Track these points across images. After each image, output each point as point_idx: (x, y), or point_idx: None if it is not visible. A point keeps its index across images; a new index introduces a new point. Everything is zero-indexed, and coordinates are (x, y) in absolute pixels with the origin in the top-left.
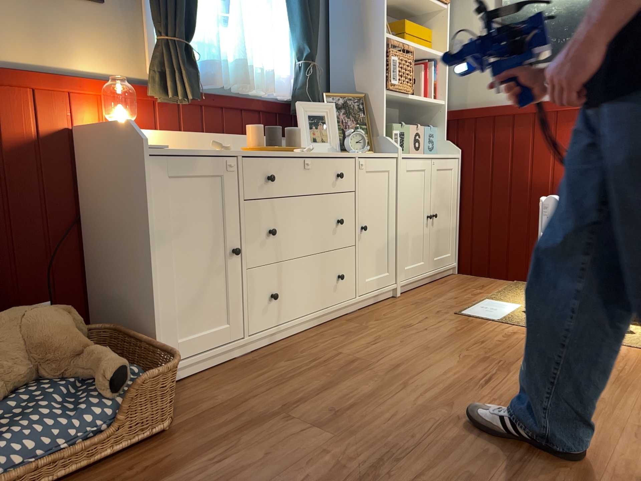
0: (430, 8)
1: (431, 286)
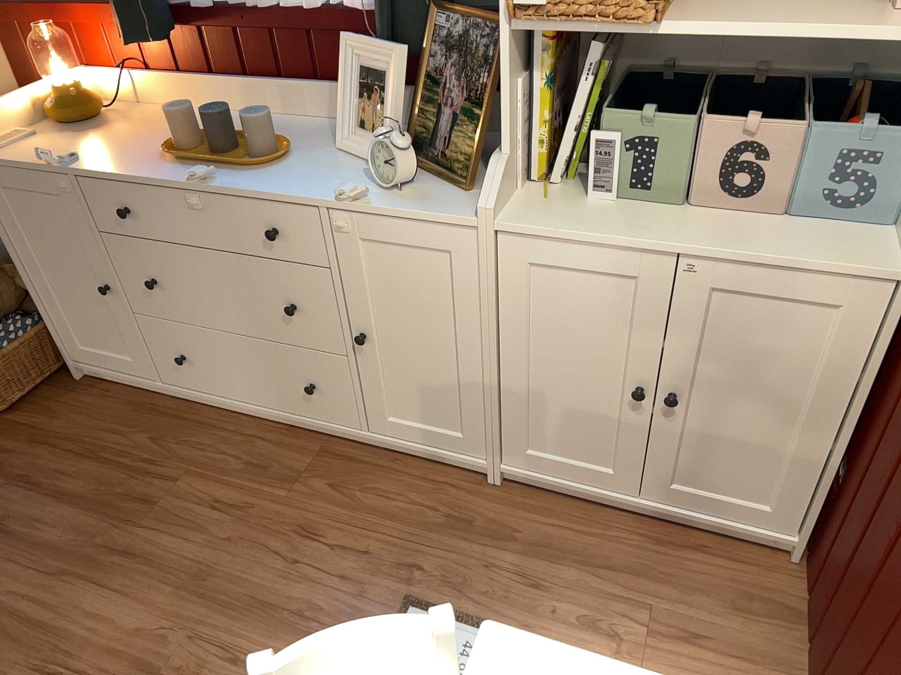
0: None
1: (615, 522)
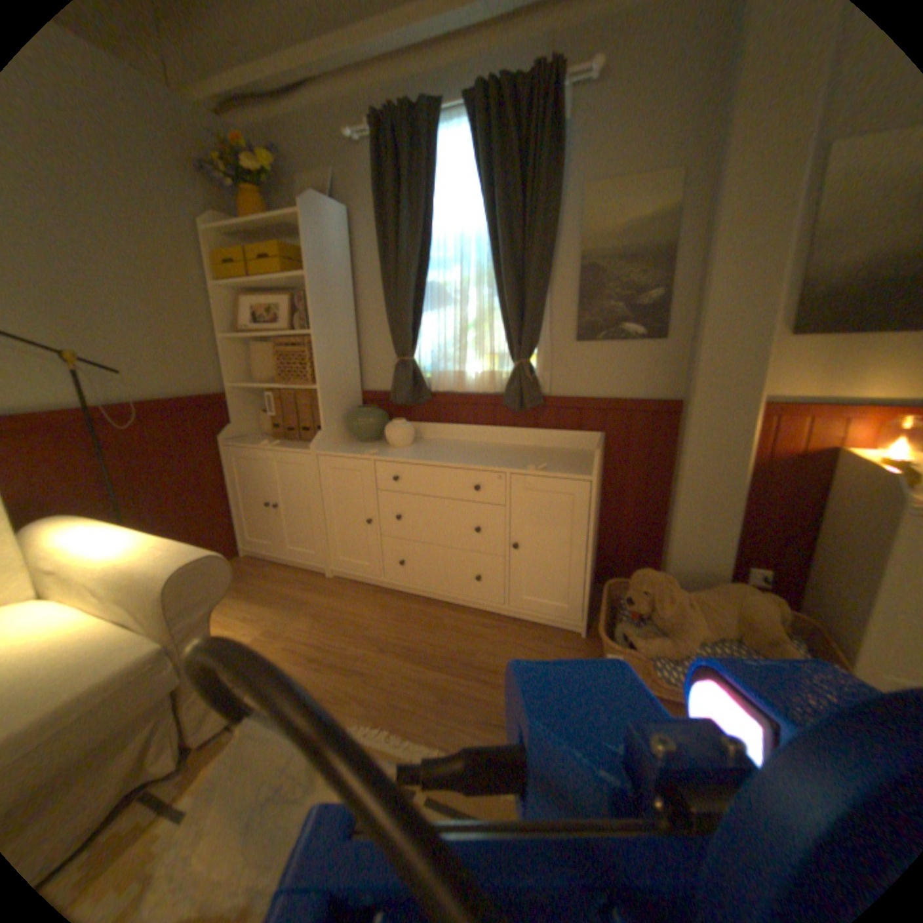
0: None
1: None
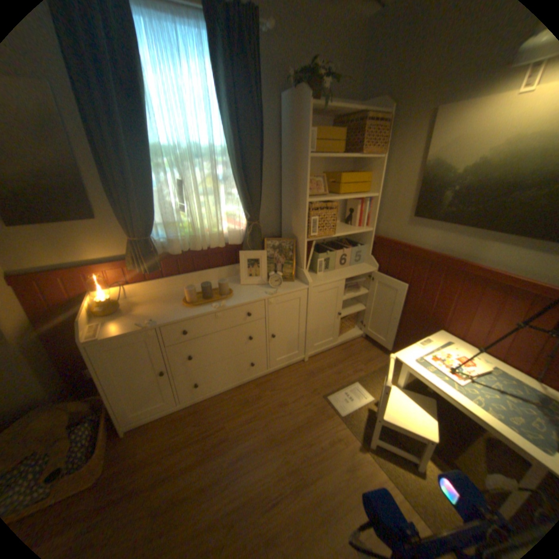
0: (370, 157)
1: (336, 352)
